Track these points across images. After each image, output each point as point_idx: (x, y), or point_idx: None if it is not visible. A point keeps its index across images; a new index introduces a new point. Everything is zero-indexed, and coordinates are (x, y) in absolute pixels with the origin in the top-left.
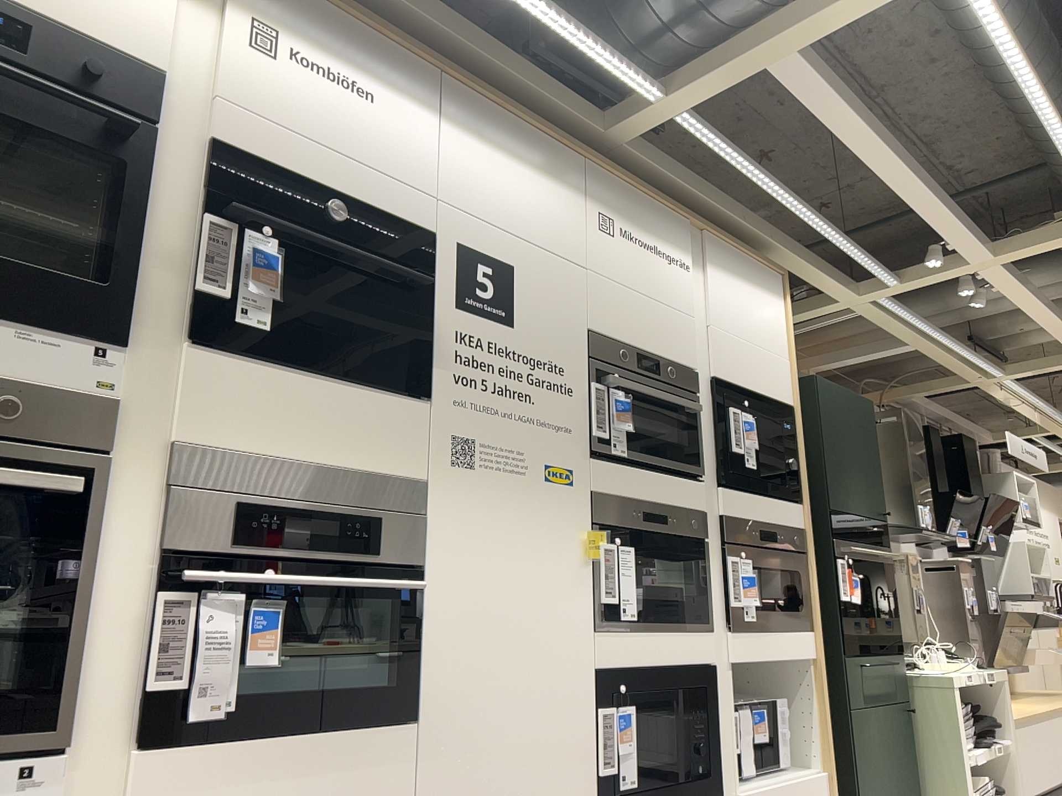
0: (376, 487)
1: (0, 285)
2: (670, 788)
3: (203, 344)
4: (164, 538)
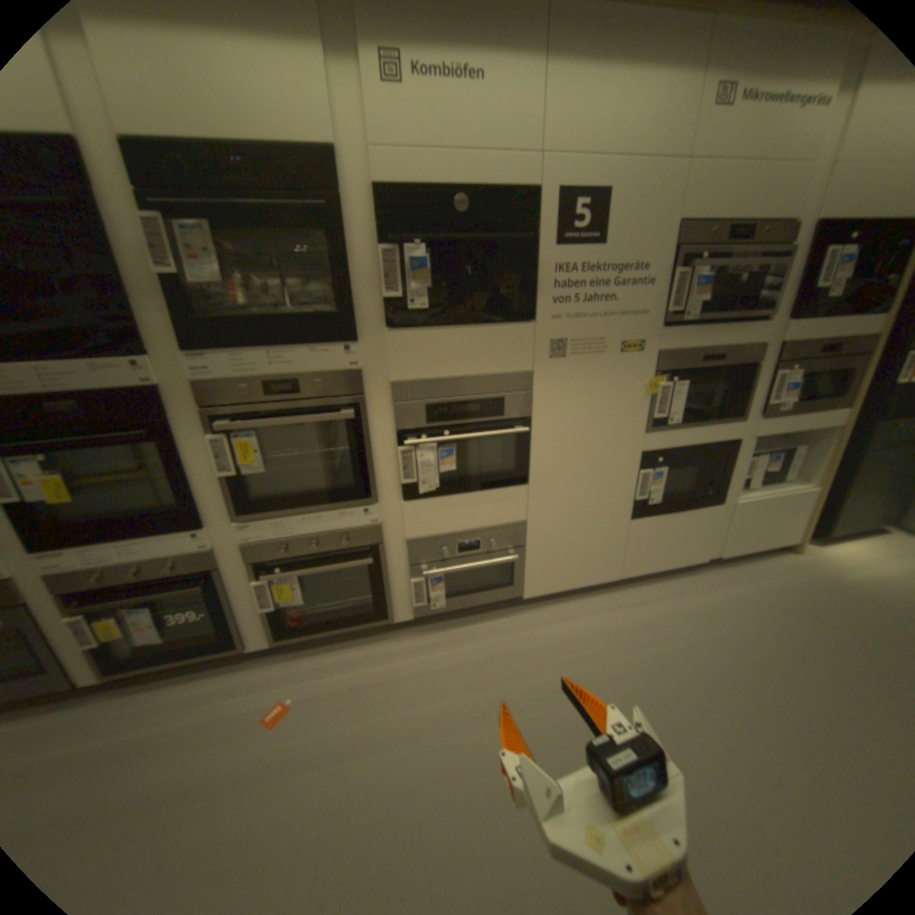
0: (500, 381)
1: (294, 328)
2: (683, 502)
3: (394, 327)
4: (394, 426)
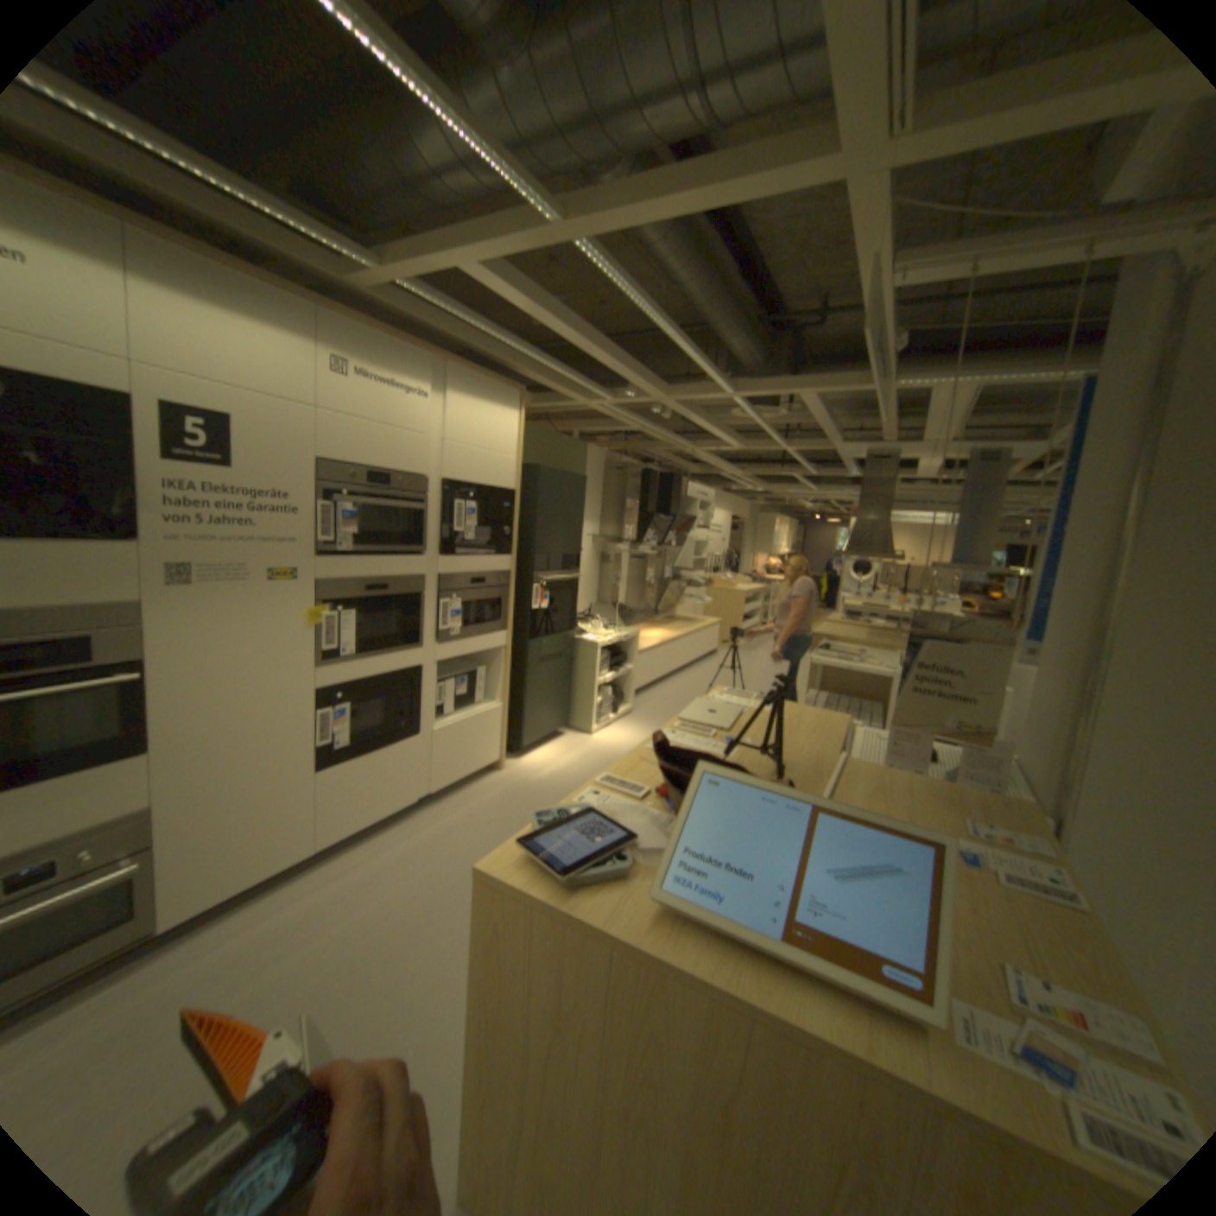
0: (83, 615)
1: None
2: (375, 740)
3: None
4: None
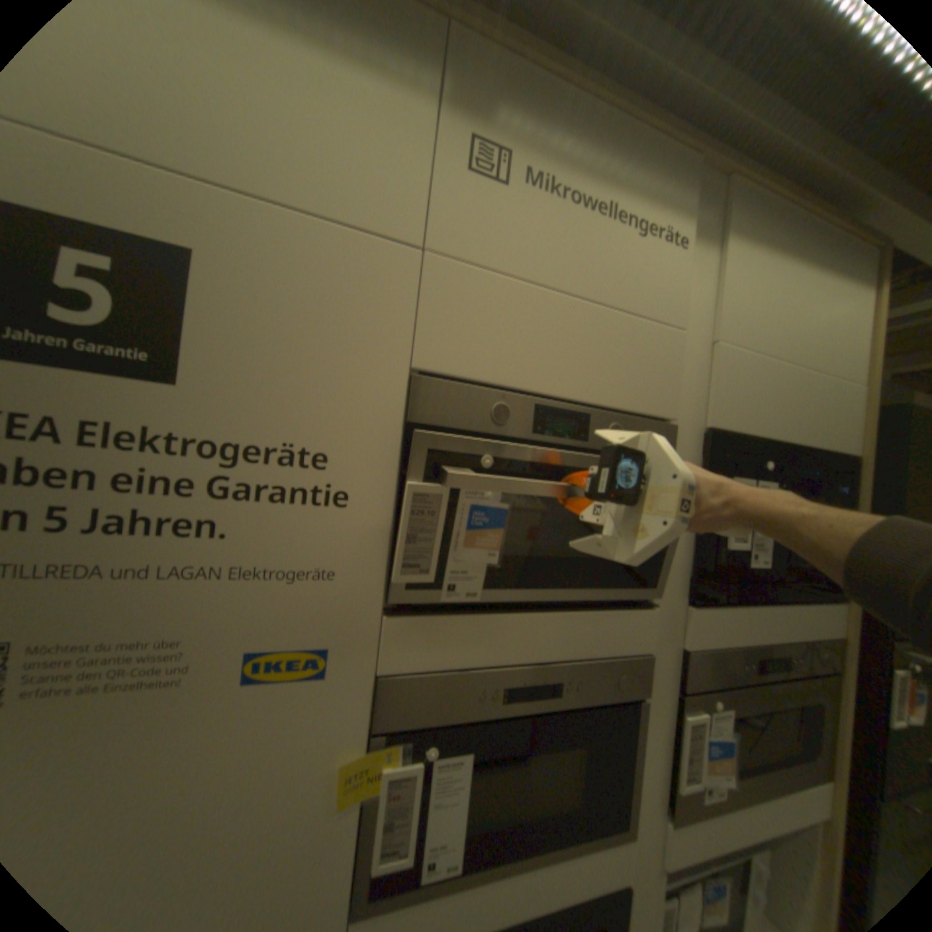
0: None
1: None
2: None
3: None
4: None
